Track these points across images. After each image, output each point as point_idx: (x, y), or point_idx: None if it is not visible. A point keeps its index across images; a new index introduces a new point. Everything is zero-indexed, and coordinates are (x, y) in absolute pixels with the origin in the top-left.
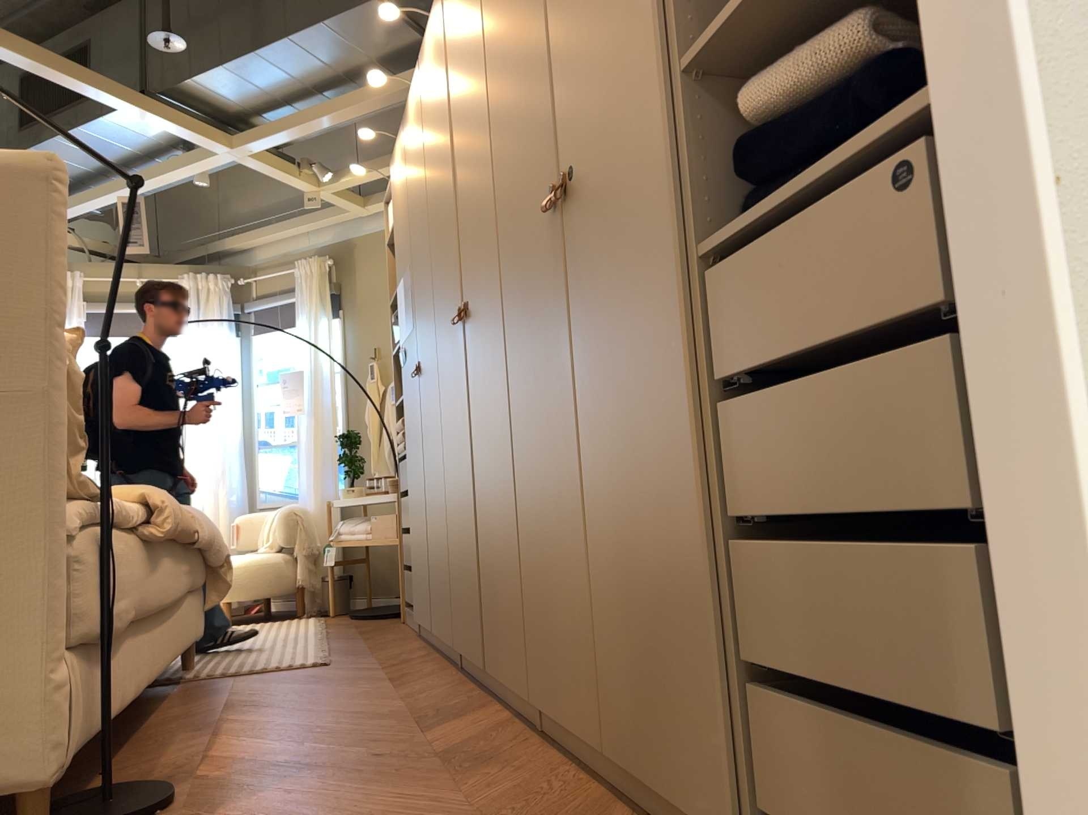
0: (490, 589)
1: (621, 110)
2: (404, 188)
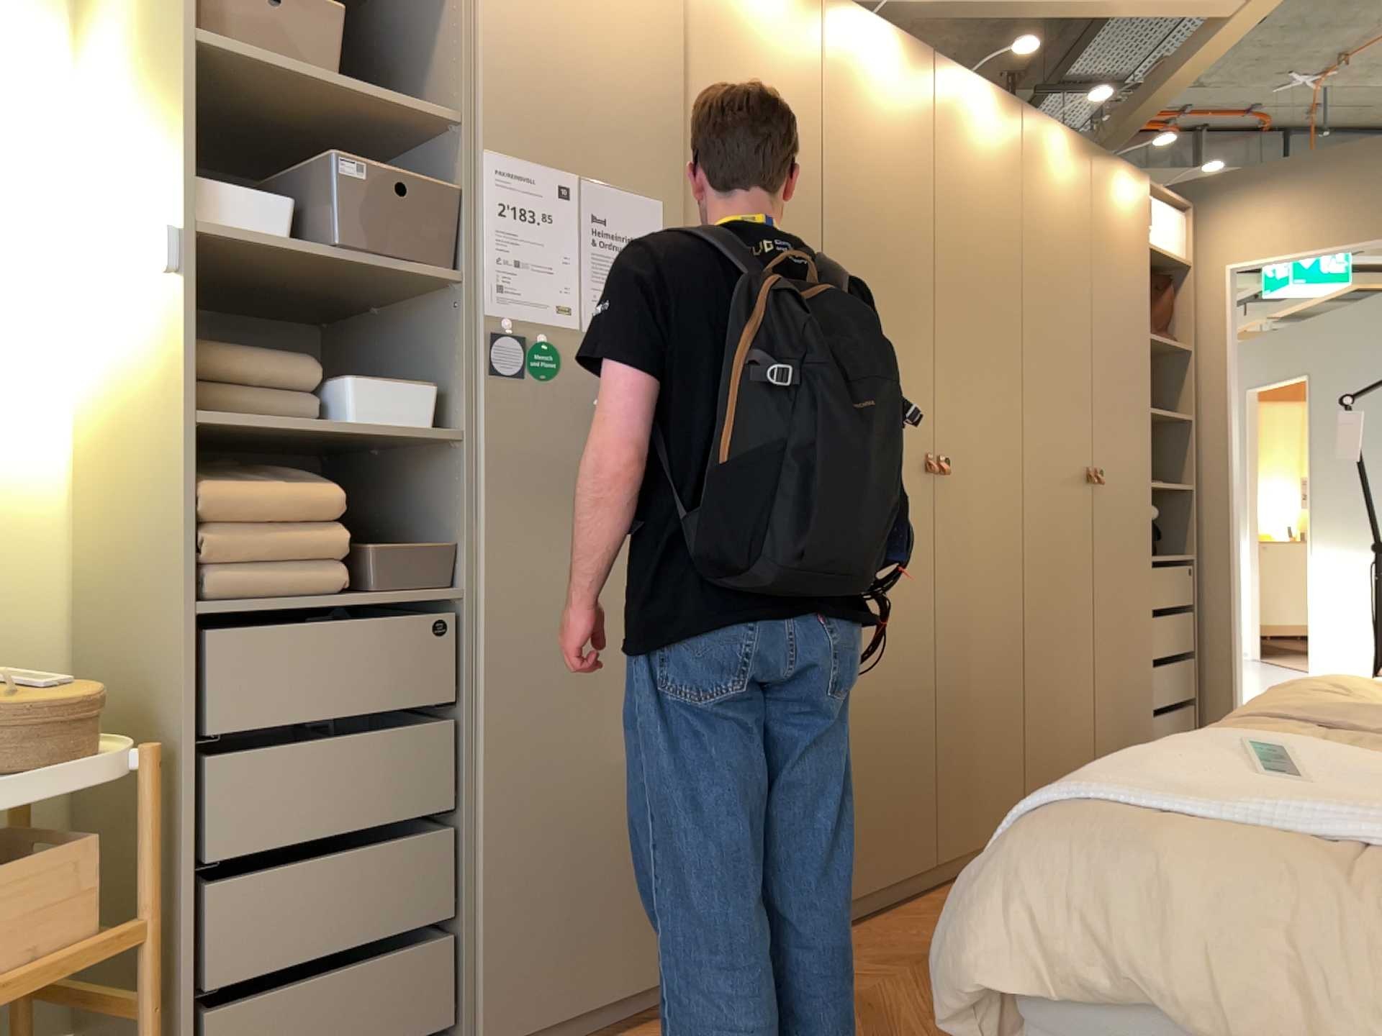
0: (950, 768)
1: (1128, 469)
2: (631, 15)
